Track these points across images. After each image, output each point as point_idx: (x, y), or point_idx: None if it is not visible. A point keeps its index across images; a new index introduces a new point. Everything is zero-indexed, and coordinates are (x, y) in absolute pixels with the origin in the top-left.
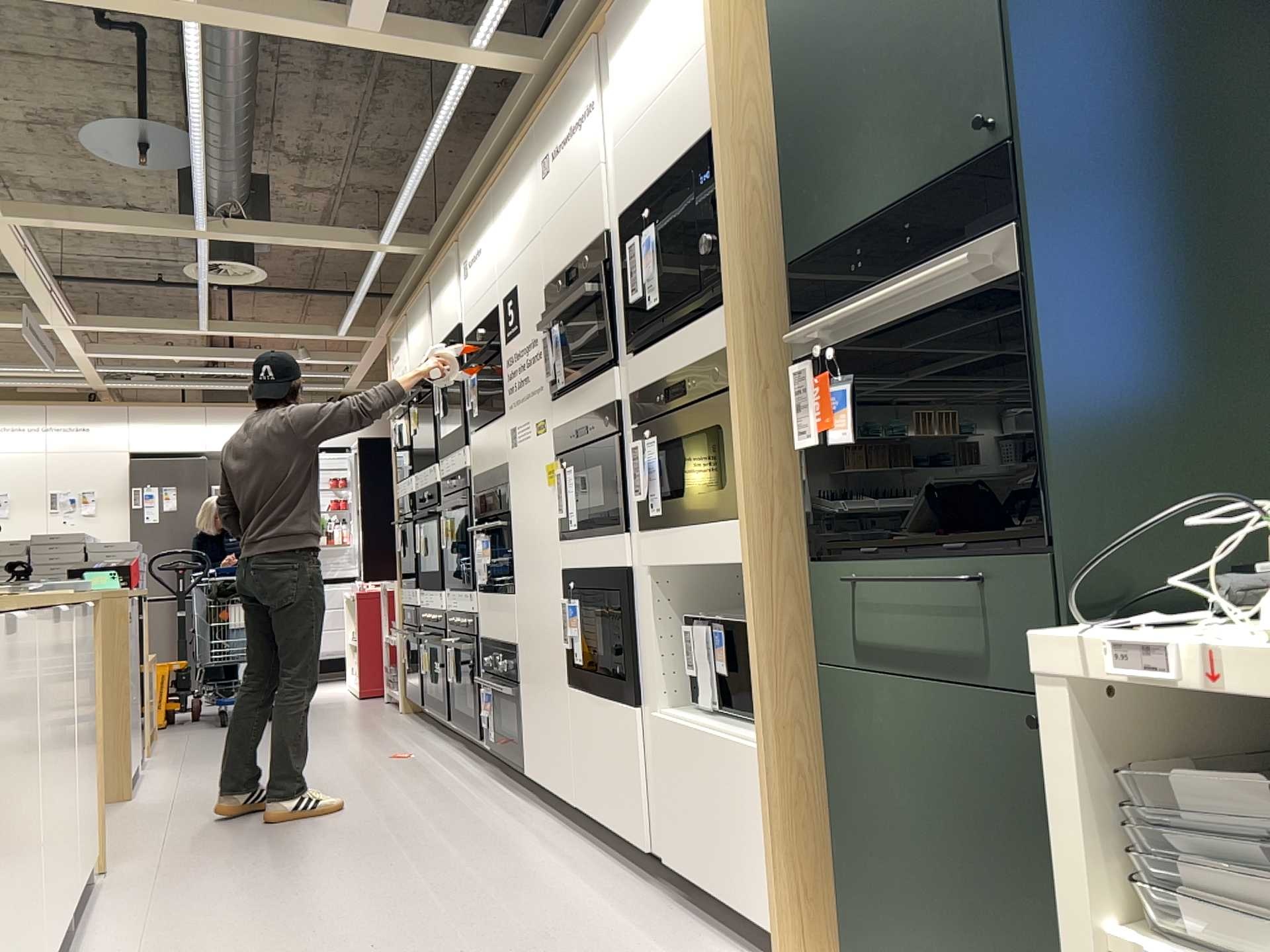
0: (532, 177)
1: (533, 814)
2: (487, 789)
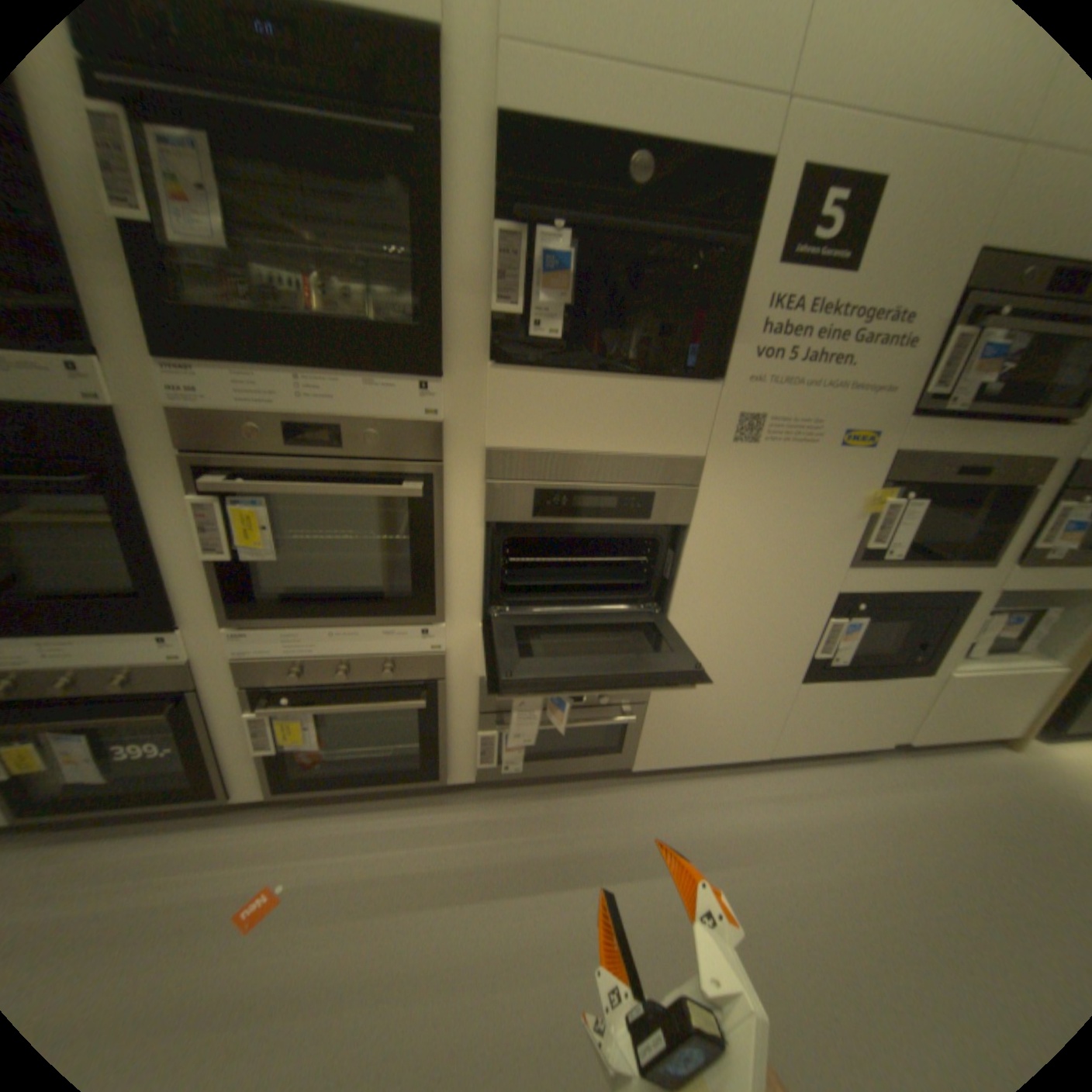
0: None
1: (682, 793)
2: (564, 817)
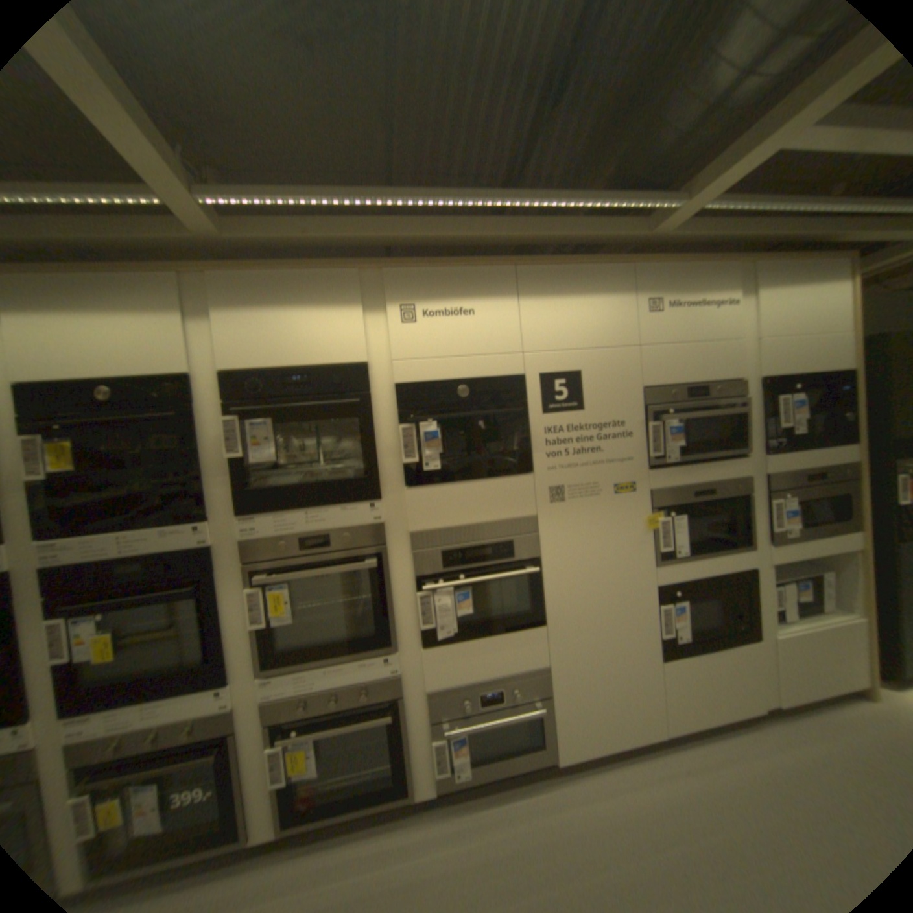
0: (627, 301)
1: (606, 783)
2: (512, 819)
